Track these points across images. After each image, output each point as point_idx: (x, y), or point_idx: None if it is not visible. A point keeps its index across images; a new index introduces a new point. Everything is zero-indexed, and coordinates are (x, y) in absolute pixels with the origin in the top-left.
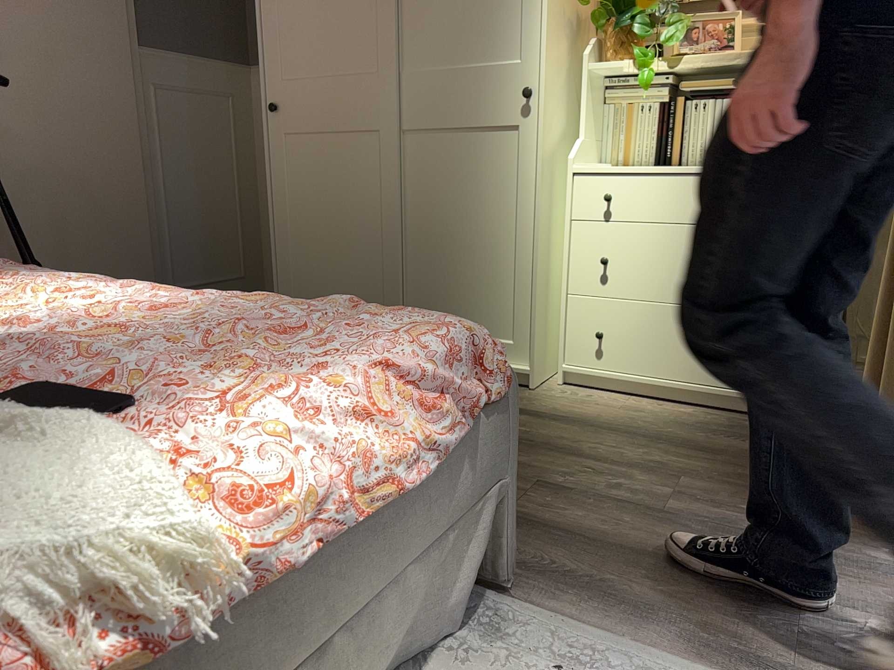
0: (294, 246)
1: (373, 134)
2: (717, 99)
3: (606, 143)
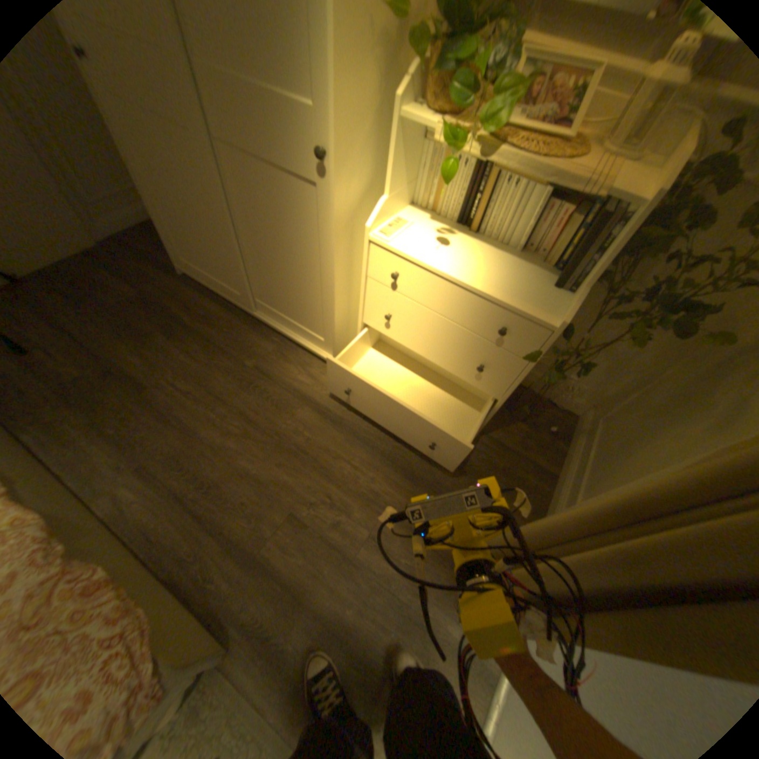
0: (162, 209)
1: (186, 130)
2: (532, 179)
3: (420, 183)
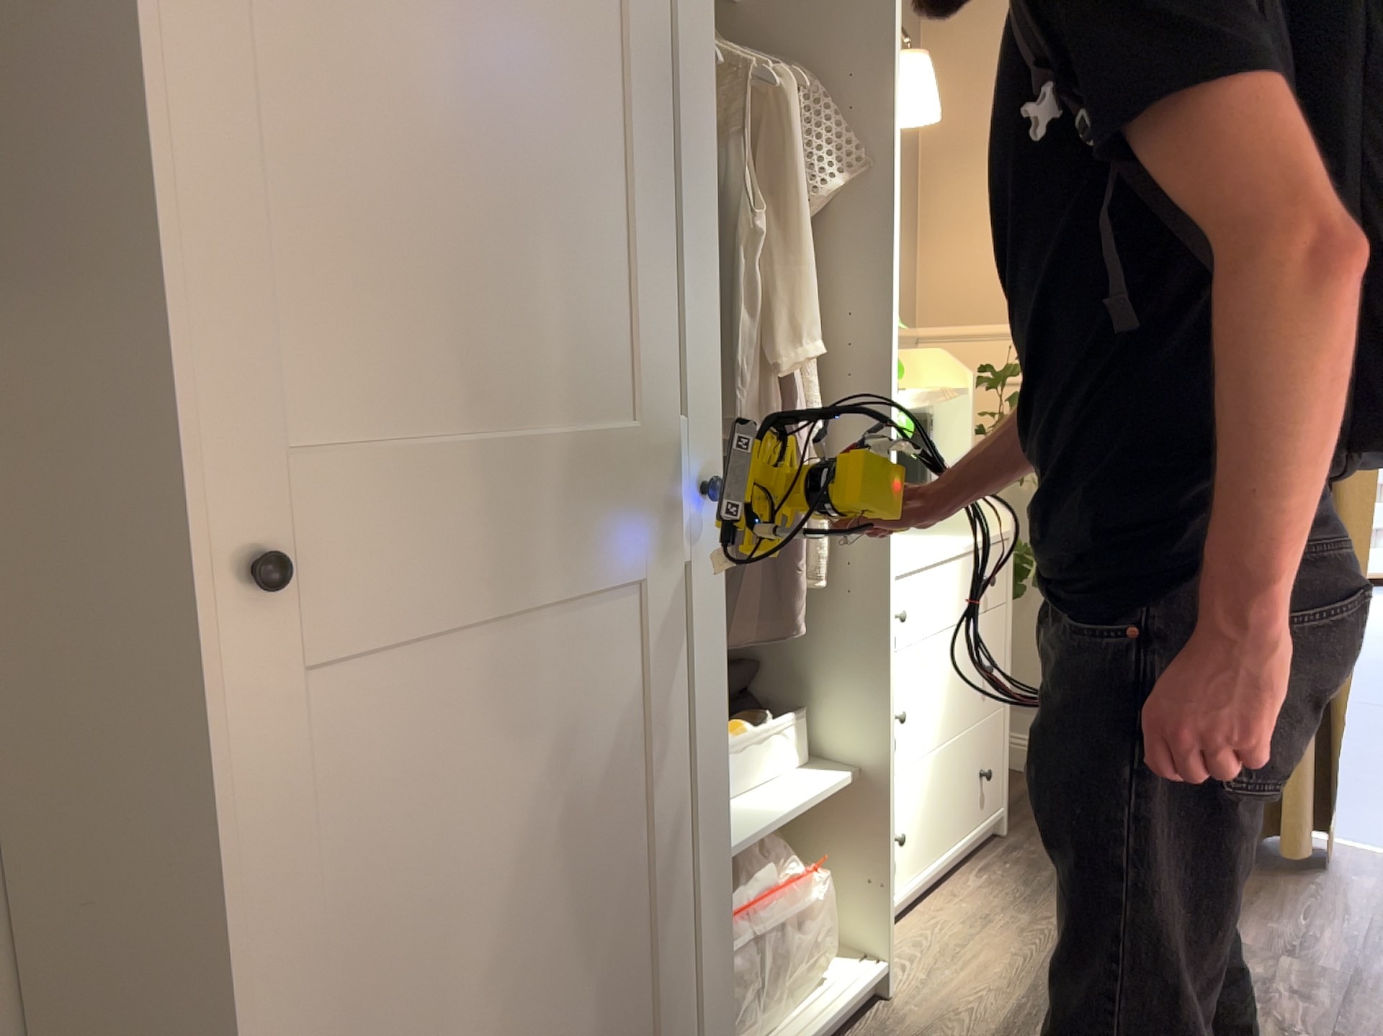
0: None
1: (622, 591)
2: None
3: None
